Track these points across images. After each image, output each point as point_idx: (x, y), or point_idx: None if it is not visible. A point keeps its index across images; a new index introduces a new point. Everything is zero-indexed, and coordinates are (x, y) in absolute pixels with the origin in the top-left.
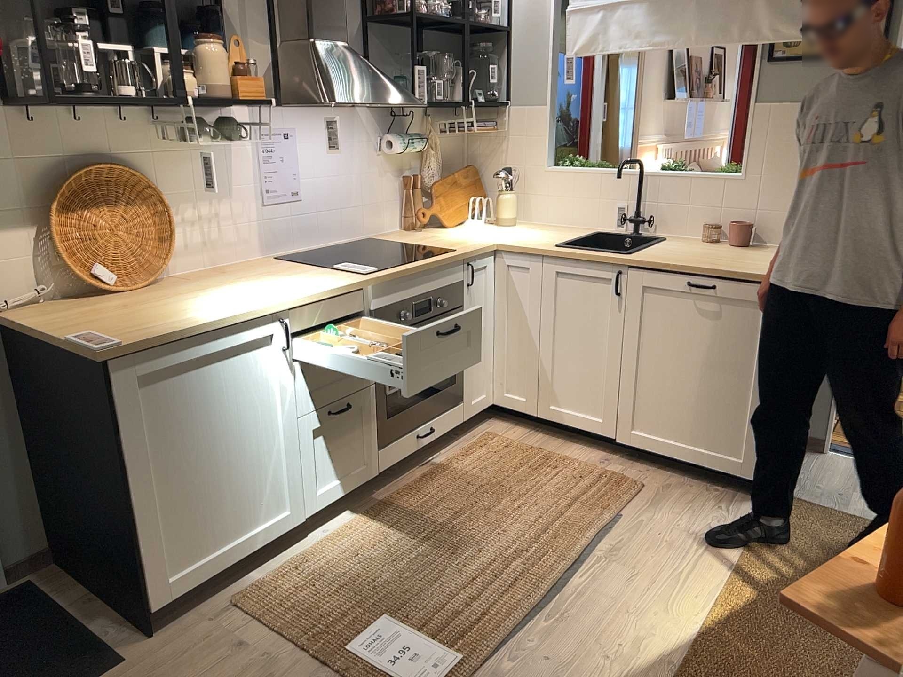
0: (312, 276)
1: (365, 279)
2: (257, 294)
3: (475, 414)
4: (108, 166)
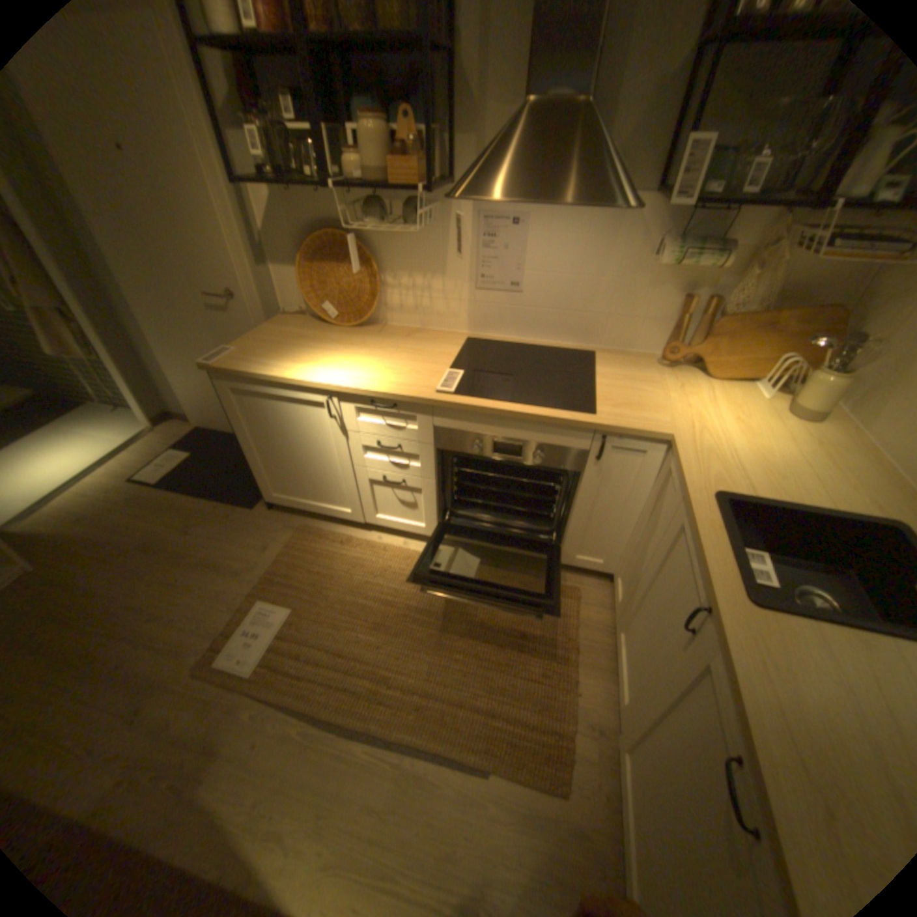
0: (418, 369)
1: (421, 397)
2: (349, 366)
3: (575, 565)
4: (333, 230)
